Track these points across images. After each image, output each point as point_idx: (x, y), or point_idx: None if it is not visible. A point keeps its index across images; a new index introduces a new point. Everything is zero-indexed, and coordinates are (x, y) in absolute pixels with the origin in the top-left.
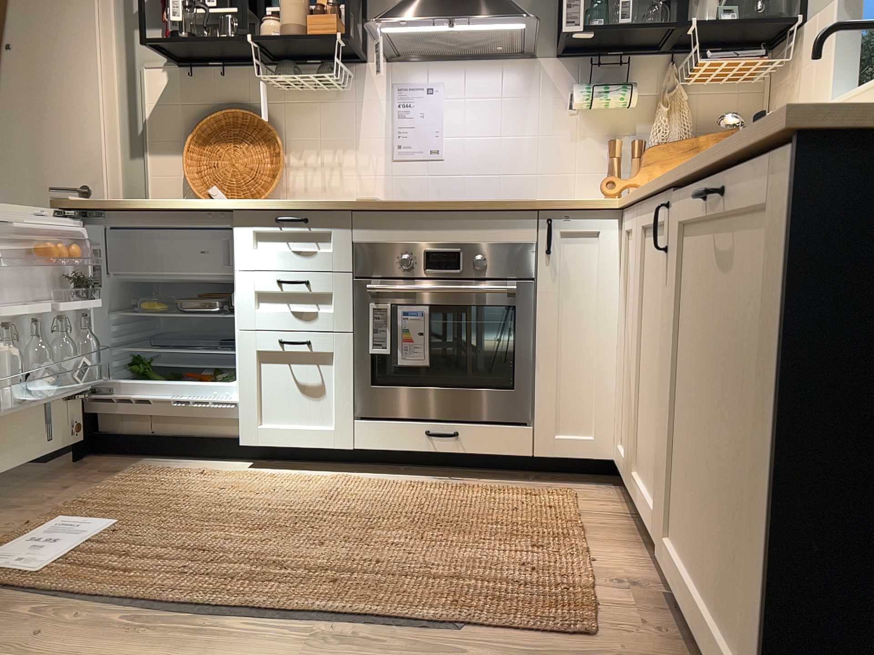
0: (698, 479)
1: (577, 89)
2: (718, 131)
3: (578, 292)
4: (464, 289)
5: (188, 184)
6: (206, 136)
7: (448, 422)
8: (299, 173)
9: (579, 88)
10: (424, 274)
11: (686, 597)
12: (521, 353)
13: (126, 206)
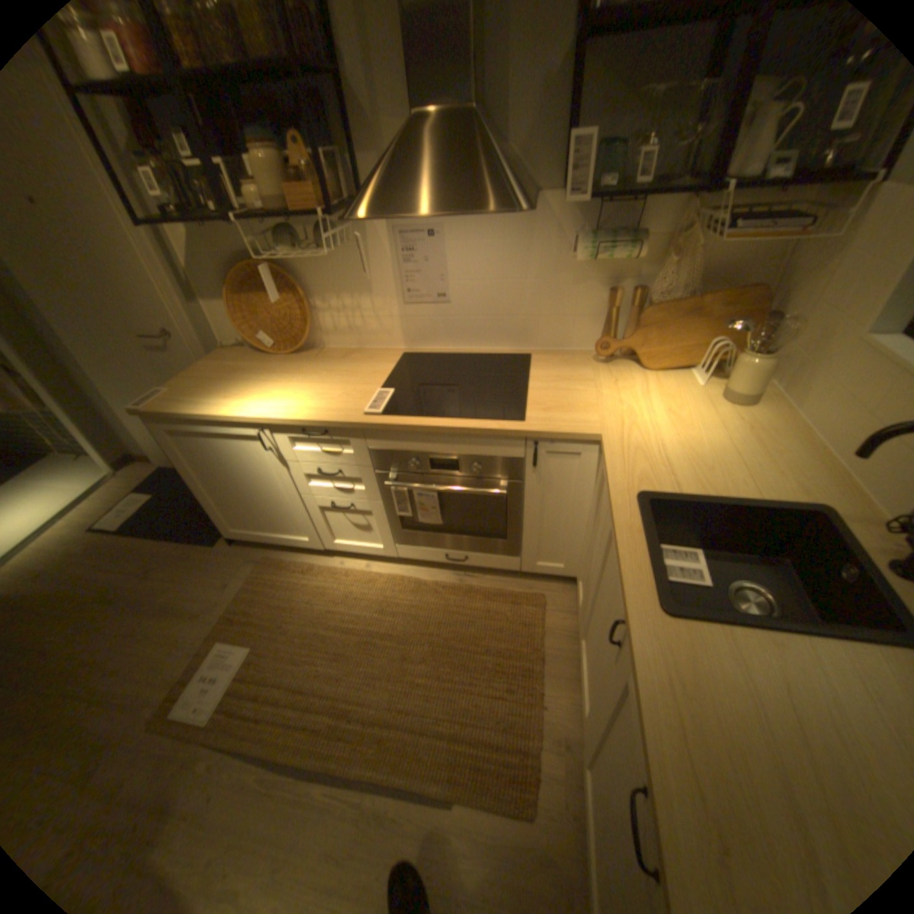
0: (602, 810)
1: (583, 242)
2: (733, 271)
3: (557, 488)
4: (462, 490)
5: (238, 332)
6: (239, 283)
7: (459, 543)
8: (326, 313)
9: (585, 237)
10: (429, 472)
11: (586, 824)
12: (509, 520)
13: (183, 416)
